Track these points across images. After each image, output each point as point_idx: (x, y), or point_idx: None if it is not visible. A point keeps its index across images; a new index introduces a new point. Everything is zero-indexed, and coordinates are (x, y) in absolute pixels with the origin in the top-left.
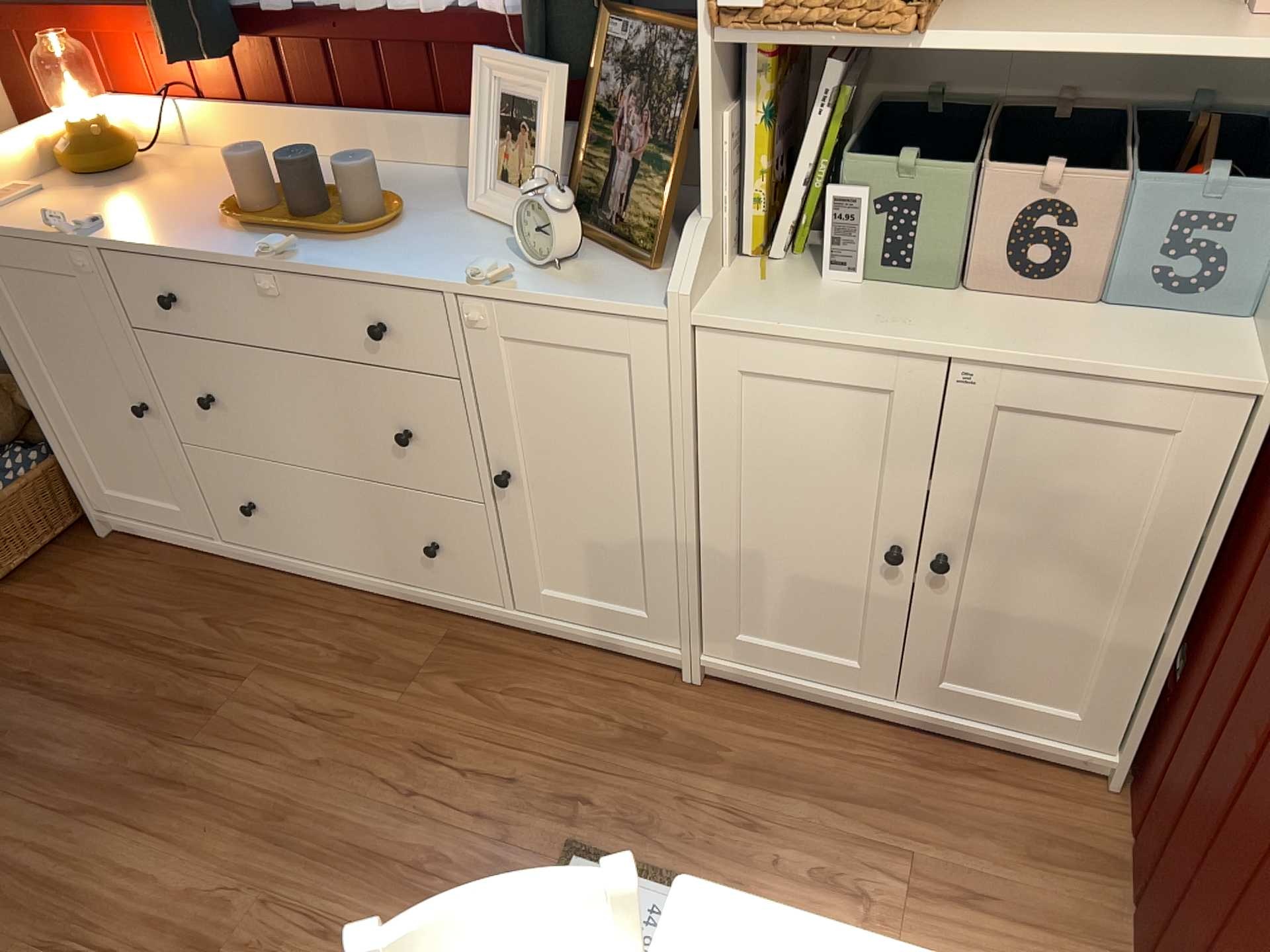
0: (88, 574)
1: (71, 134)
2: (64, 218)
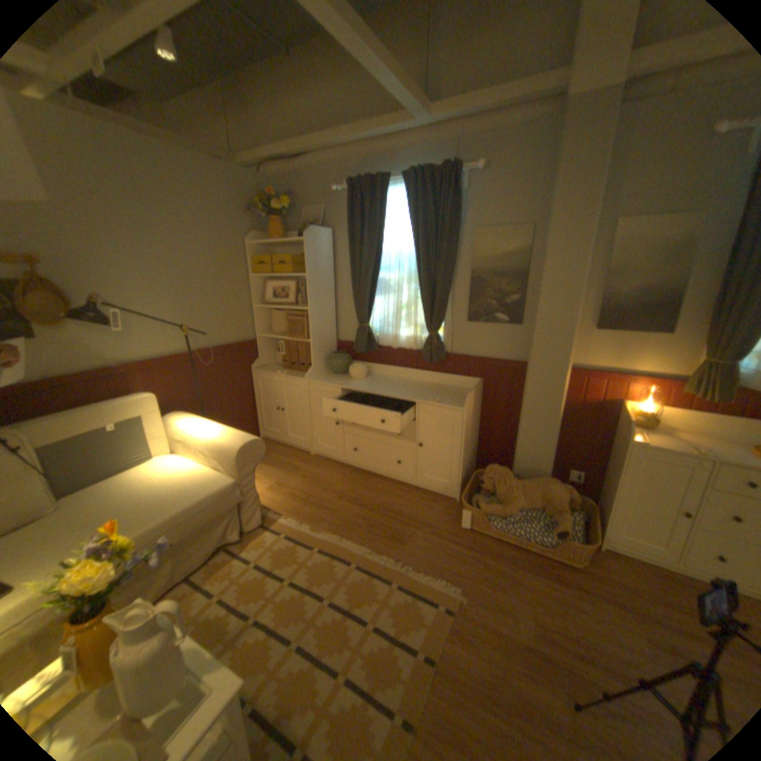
0: (615, 569)
1: (646, 416)
2: (694, 449)
